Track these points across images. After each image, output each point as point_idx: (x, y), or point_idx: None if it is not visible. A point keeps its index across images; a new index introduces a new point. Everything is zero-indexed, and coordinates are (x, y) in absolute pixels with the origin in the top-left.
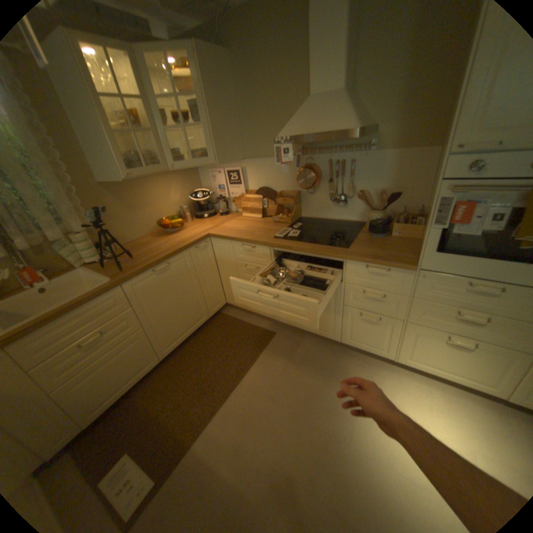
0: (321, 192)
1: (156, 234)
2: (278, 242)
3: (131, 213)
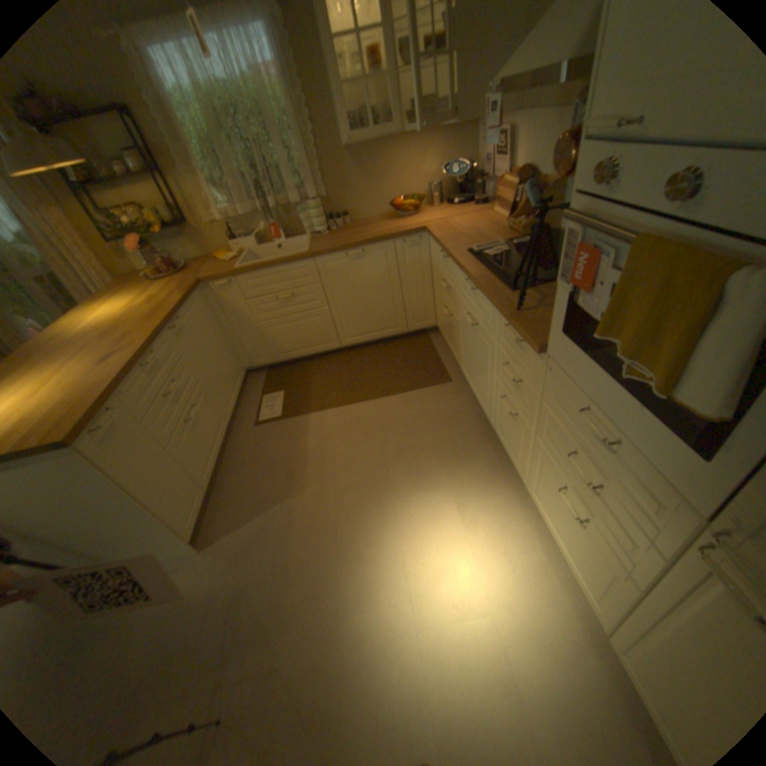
0: None
1: (390, 215)
2: (462, 257)
3: (370, 184)
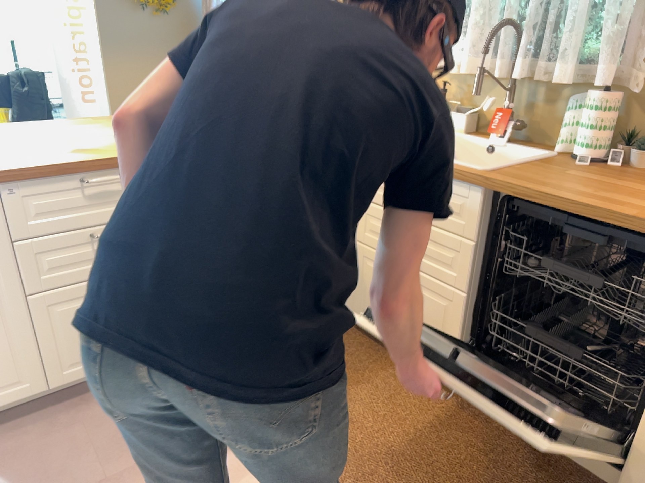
0: None
1: None
2: None
3: None
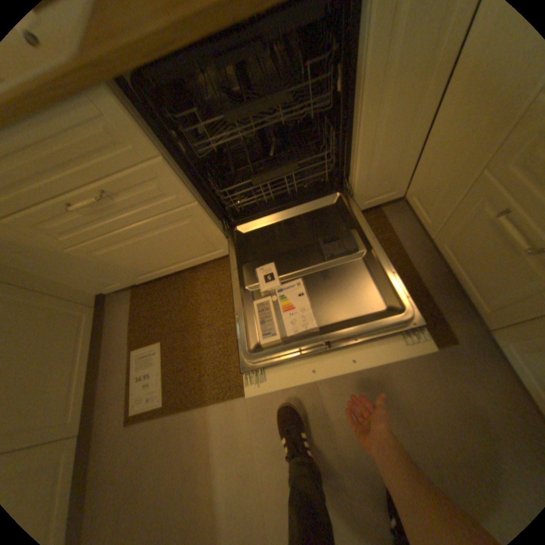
0: None
1: None
2: None
3: None
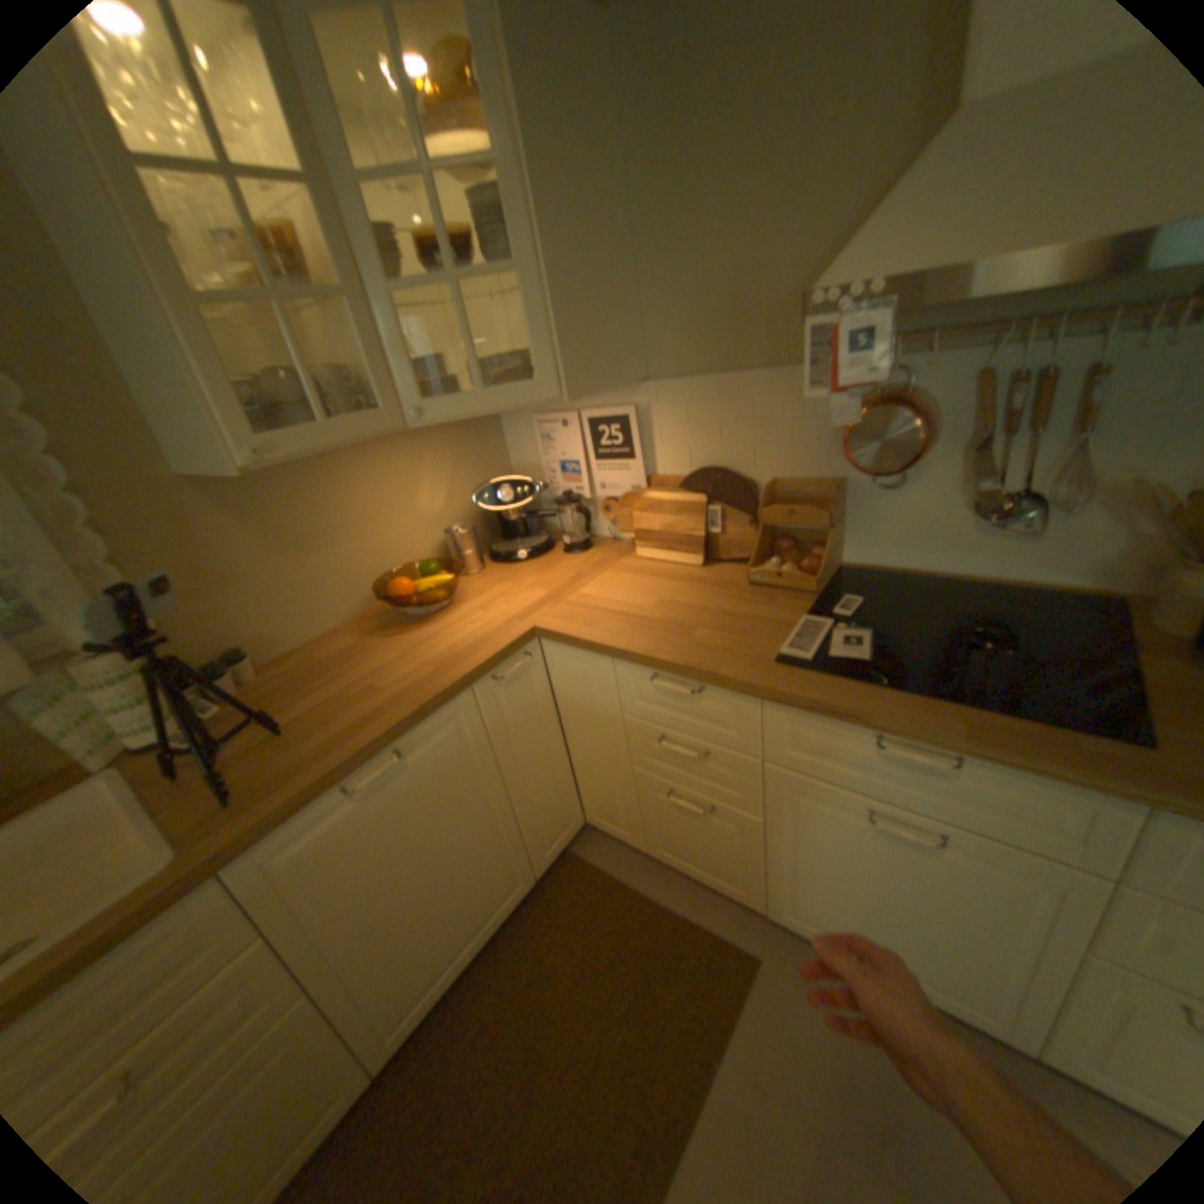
0: (932, 482)
1: (375, 619)
2: (804, 683)
3: (295, 563)
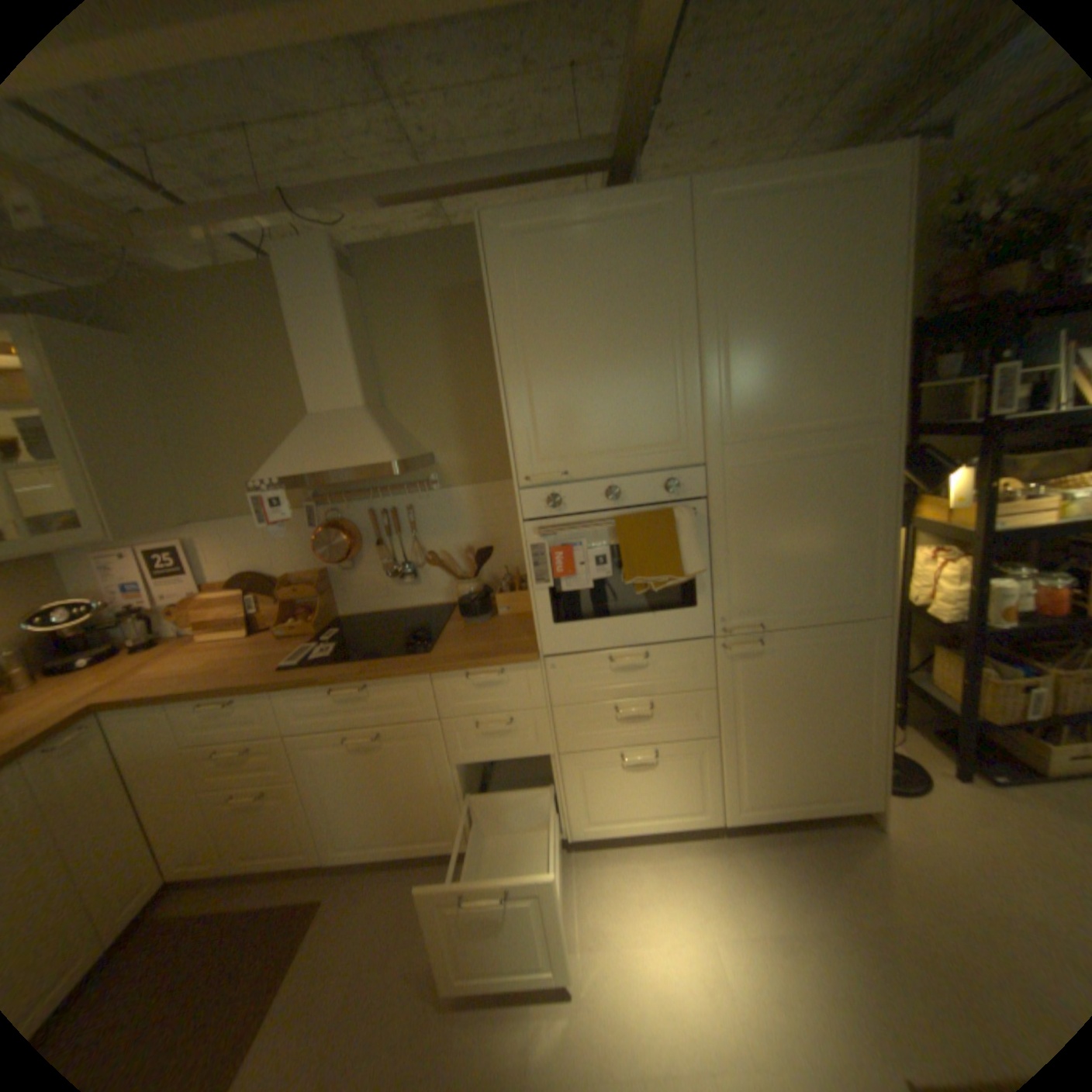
0: (367, 564)
1: None
2: (288, 676)
3: None
